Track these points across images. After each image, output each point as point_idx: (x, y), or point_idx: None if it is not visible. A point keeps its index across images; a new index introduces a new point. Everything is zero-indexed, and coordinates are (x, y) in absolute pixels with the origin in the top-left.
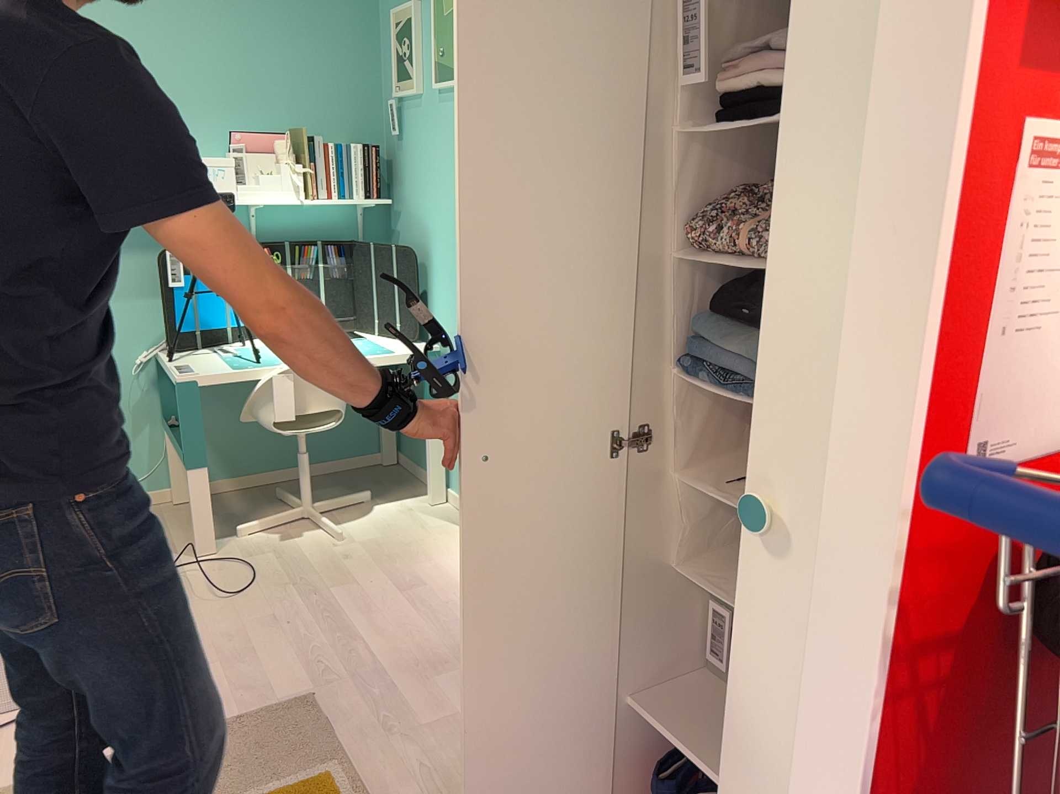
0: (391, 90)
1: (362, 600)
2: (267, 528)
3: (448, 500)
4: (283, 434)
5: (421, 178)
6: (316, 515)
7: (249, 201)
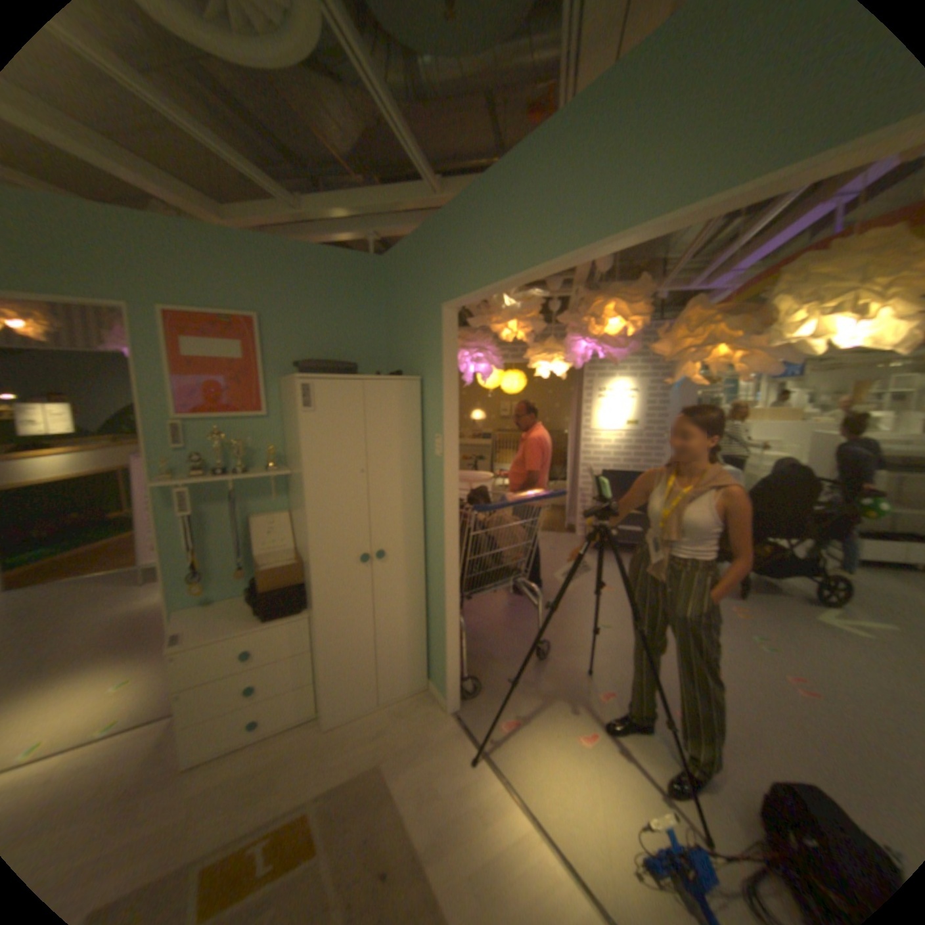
0: None
1: None
2: None
3: None
4: None
5: None
6: None
7: None
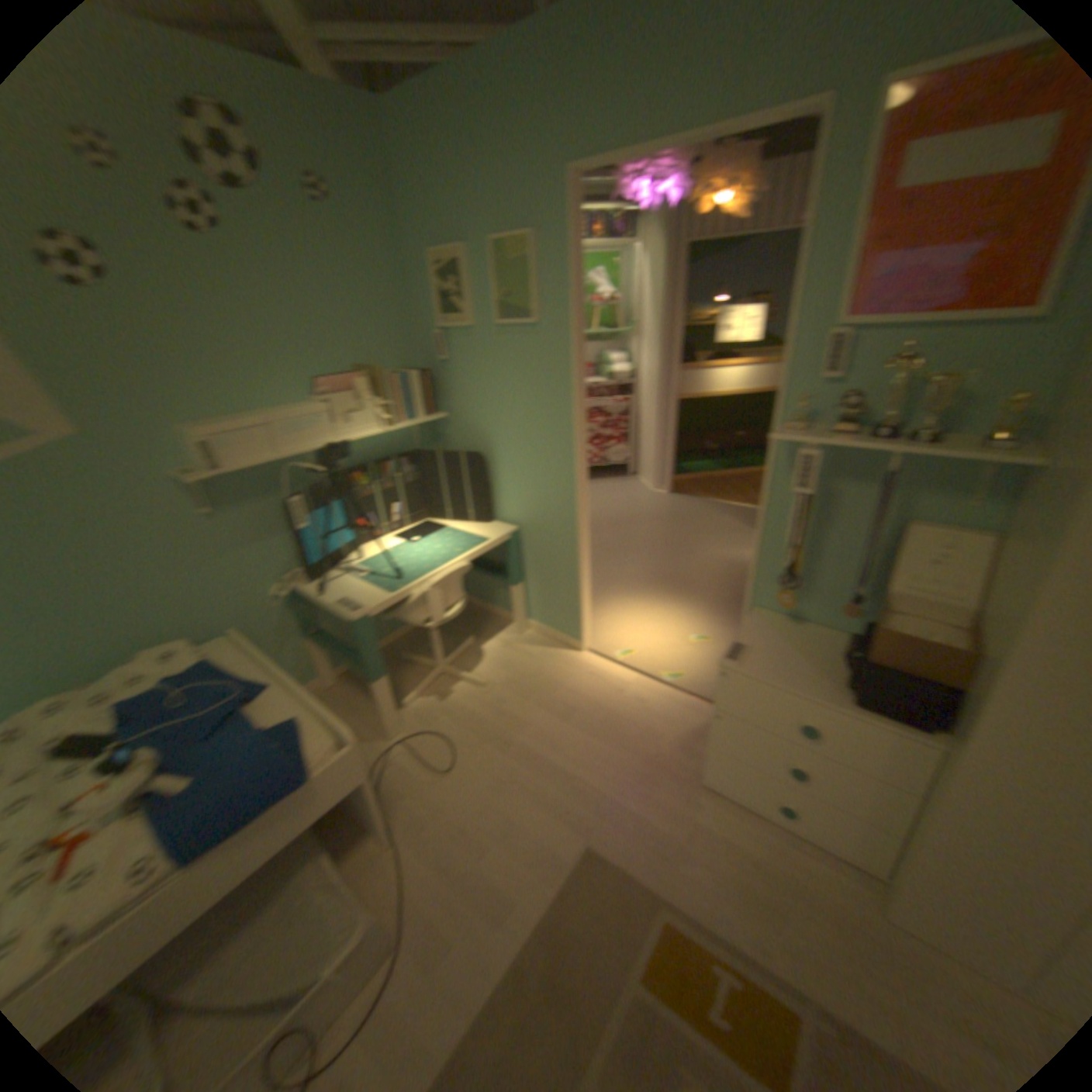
0: (421, 317)
1: (544, 740)
2: (418, 694)
3: (527, 626)
4: (421, 625)
5: (473, 394)
6: (451, 672)
7: (340, 439)
